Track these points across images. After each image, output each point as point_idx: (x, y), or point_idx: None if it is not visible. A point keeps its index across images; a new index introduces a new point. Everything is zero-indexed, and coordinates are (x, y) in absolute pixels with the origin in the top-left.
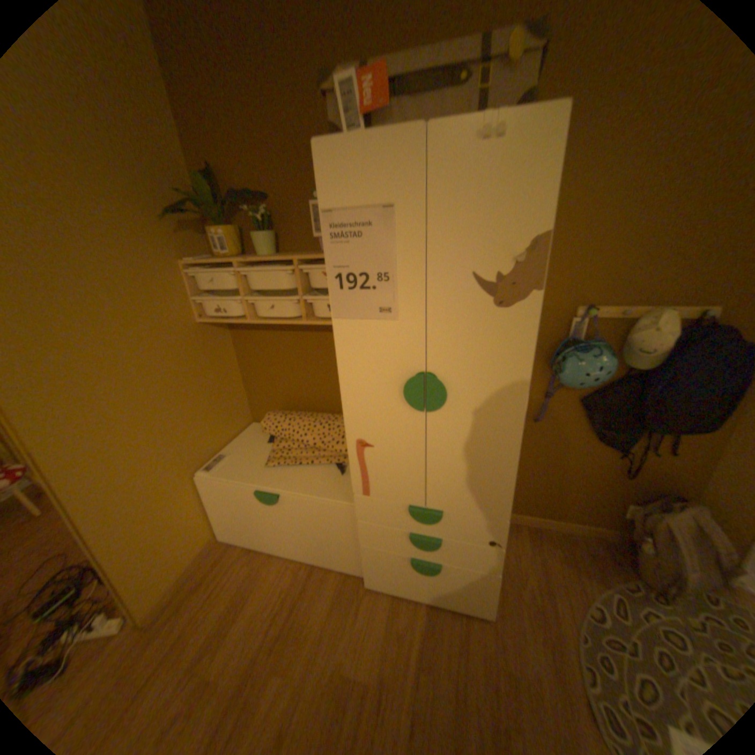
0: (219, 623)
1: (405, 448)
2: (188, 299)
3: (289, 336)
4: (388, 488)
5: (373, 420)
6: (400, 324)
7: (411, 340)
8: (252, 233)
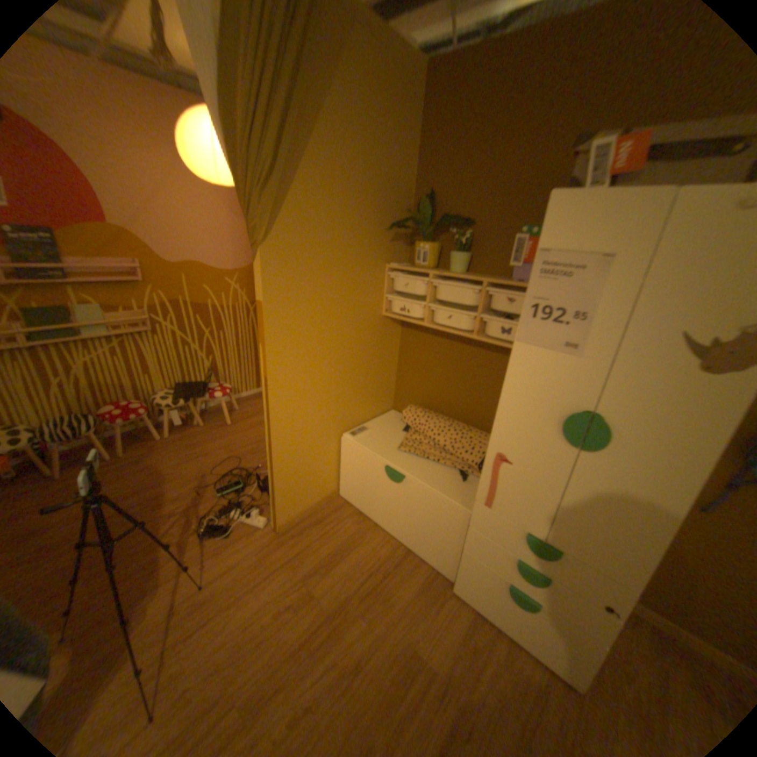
0: (329, 557)
1: (544, 477)
2: (383, 296)
3: (451, 345)
4: (512, 508)
5: (520, 441)
6: (582, 361)
7: (589, 379)
8: (452, 252)
